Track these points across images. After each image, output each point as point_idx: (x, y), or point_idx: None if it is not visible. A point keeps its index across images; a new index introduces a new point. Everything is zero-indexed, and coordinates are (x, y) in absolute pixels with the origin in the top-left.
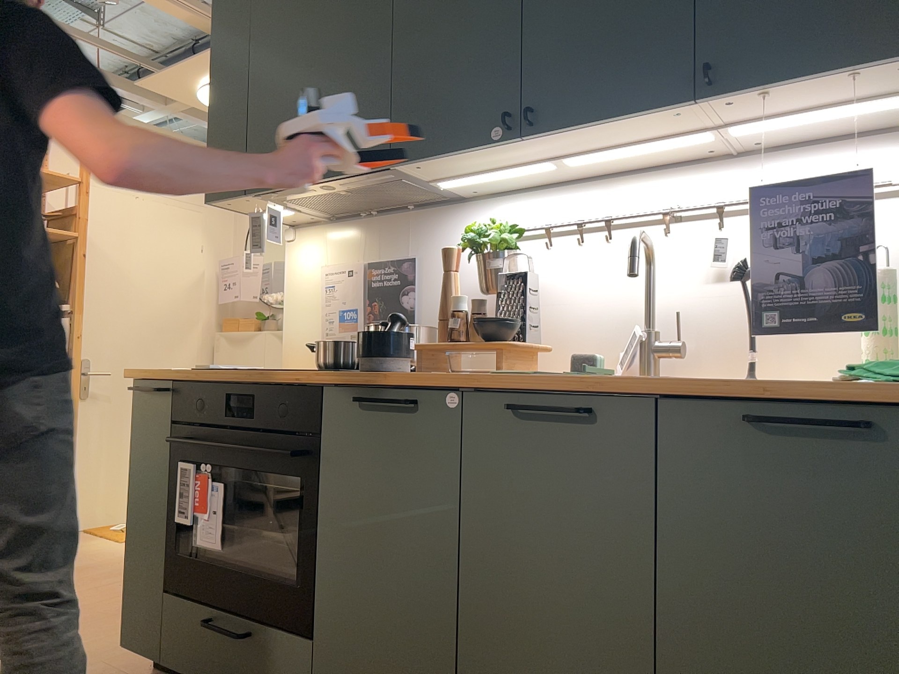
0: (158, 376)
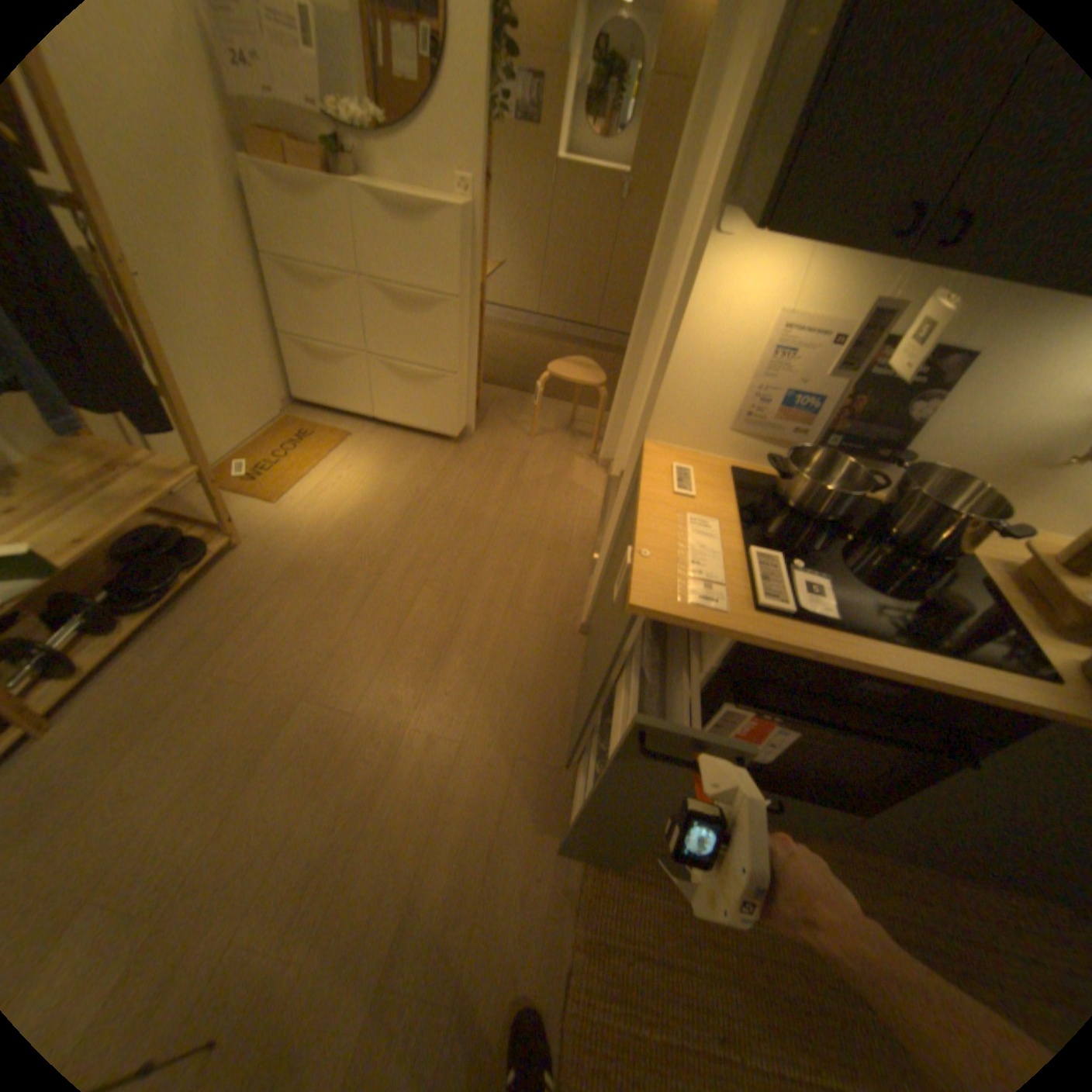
0: (718, 632)
